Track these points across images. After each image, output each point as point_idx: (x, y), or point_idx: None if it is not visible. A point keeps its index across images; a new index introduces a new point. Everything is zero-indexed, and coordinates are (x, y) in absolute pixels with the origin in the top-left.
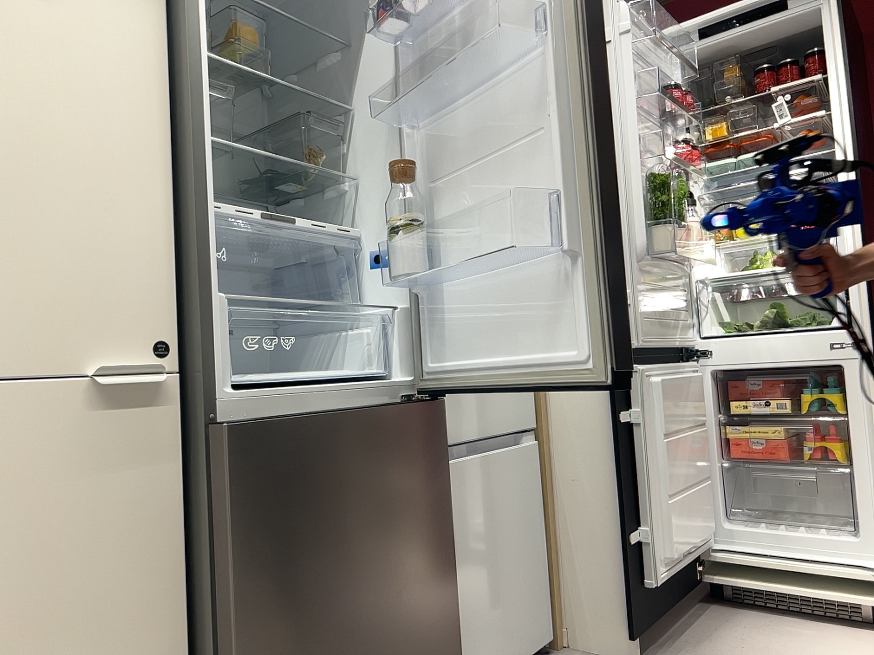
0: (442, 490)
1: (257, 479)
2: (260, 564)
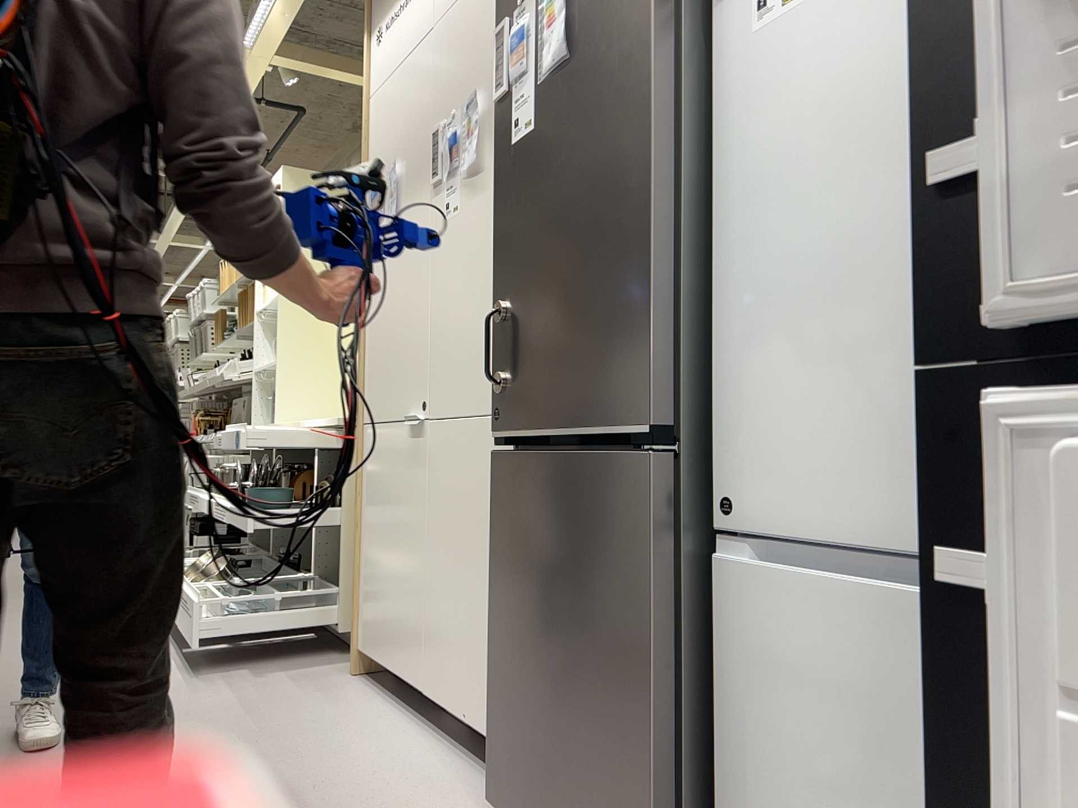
0: (642, 581)
1: (501, 499)
2: (500, 565)
